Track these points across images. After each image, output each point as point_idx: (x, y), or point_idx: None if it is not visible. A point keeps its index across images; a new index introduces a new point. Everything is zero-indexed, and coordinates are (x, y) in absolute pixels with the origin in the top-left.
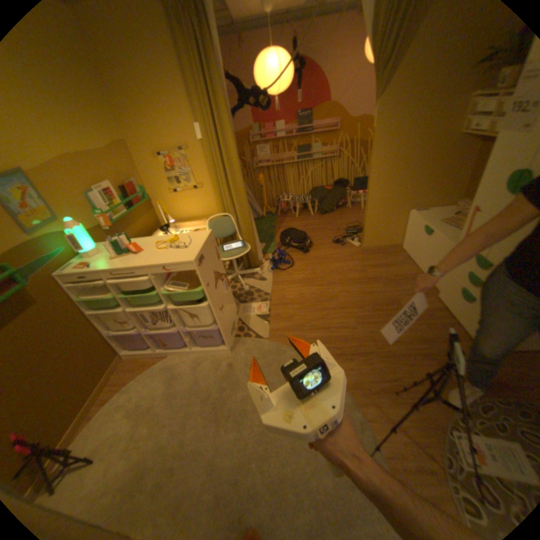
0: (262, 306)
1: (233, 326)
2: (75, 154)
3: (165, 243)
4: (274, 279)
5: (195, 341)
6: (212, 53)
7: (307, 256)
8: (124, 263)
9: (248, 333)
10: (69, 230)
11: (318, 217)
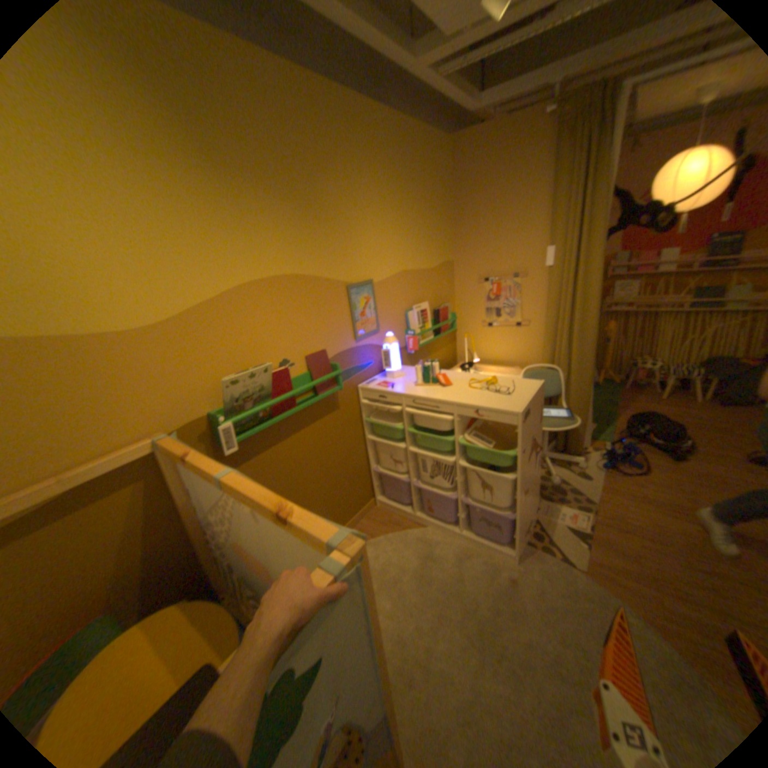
0: (580, 518)
1: (529, 526)
2: (410, 272)
3: (478, 383)
4: (608, 484)
5: (469, 523)
6: (606, 163)
7: (683, 467)
8: (430, 394)
9: (550, 549)
10: (386, 345)
11: (714, 407)
